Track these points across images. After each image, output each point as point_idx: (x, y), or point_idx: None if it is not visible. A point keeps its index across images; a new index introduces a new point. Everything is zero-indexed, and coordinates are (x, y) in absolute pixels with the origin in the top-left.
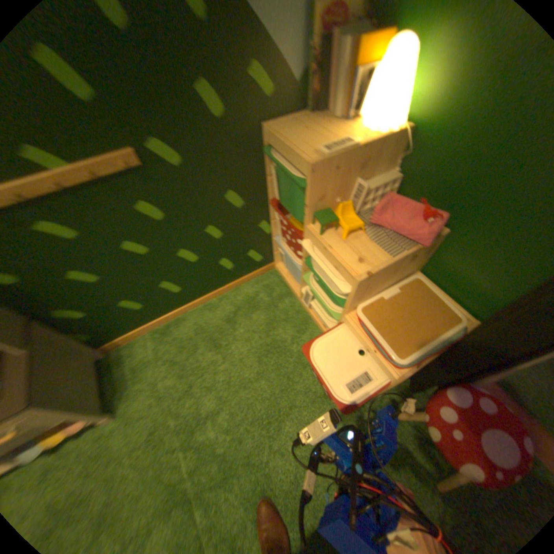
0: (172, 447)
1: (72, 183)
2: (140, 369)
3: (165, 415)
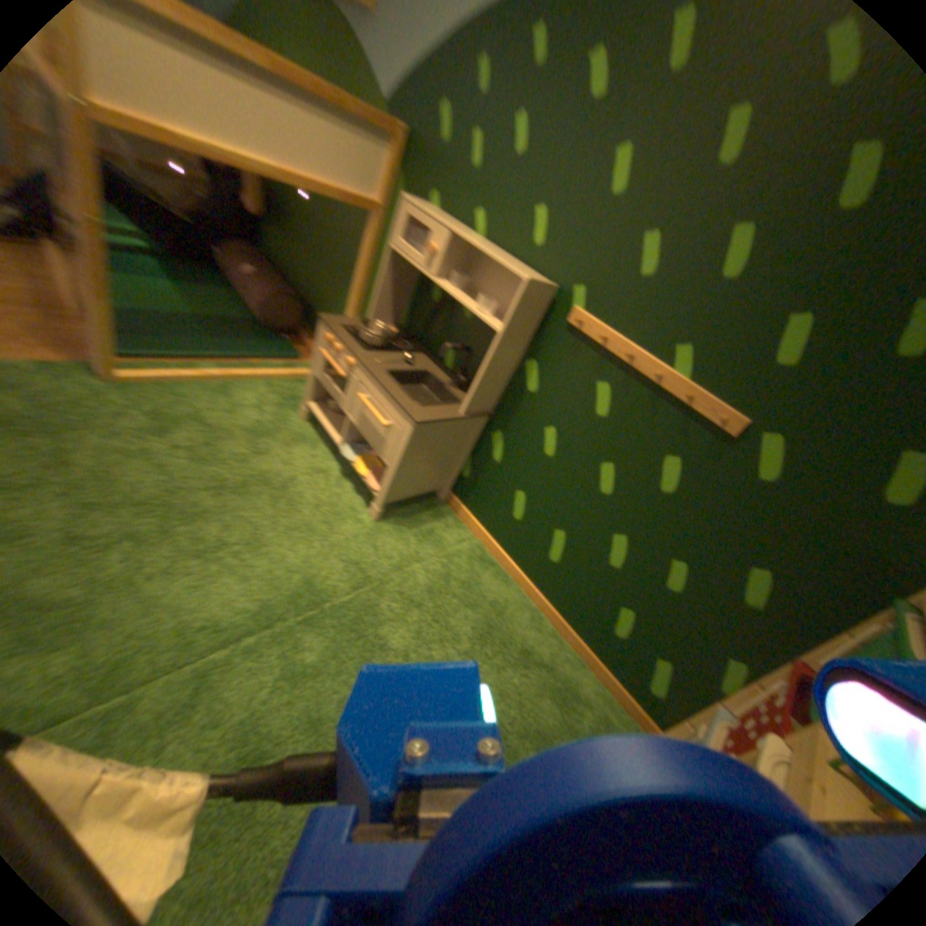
0: (342, 592)
1: (667, 383)
2: (433, 537)
3: (380, 576)
